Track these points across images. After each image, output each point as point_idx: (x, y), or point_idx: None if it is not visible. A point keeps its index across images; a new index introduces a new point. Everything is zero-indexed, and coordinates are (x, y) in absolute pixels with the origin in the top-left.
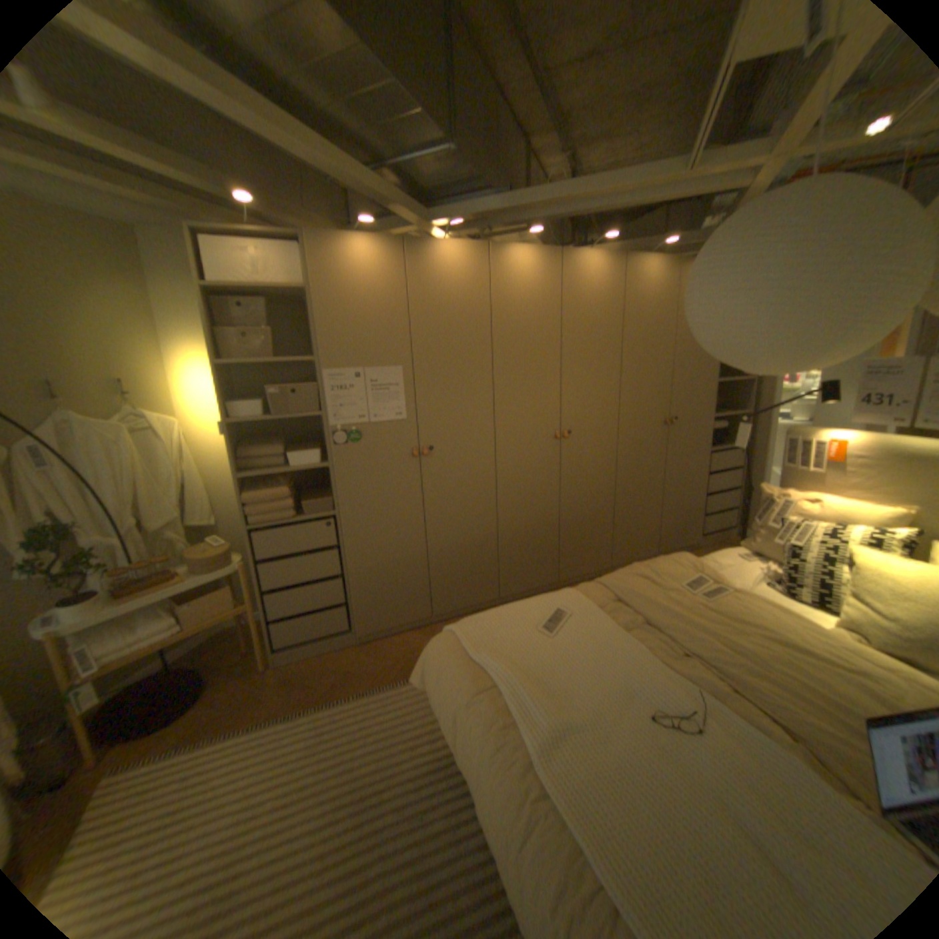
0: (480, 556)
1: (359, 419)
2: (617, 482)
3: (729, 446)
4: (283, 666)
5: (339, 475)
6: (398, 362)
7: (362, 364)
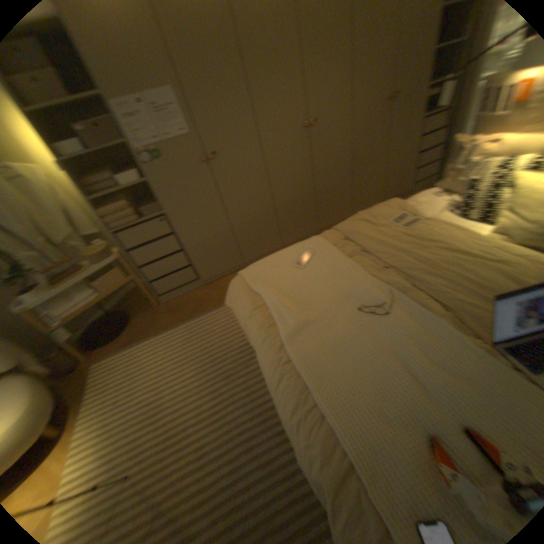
0: (264, 223)
1: (150, 140)
2: (352, 155)
3: (438, 110)
4: (165, 302)
5: (152, 186)
6: (163, 82)
7: (135, 89)
